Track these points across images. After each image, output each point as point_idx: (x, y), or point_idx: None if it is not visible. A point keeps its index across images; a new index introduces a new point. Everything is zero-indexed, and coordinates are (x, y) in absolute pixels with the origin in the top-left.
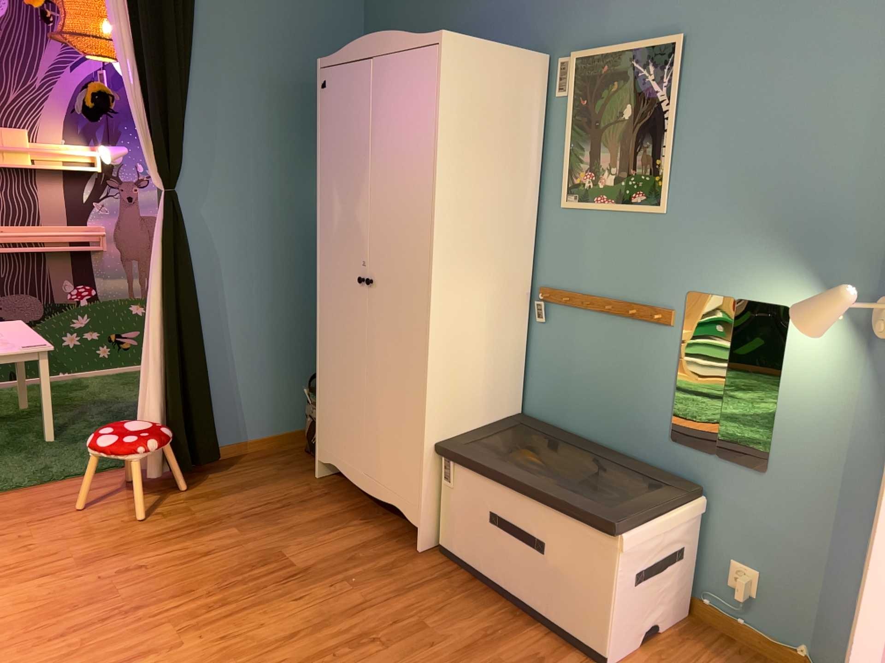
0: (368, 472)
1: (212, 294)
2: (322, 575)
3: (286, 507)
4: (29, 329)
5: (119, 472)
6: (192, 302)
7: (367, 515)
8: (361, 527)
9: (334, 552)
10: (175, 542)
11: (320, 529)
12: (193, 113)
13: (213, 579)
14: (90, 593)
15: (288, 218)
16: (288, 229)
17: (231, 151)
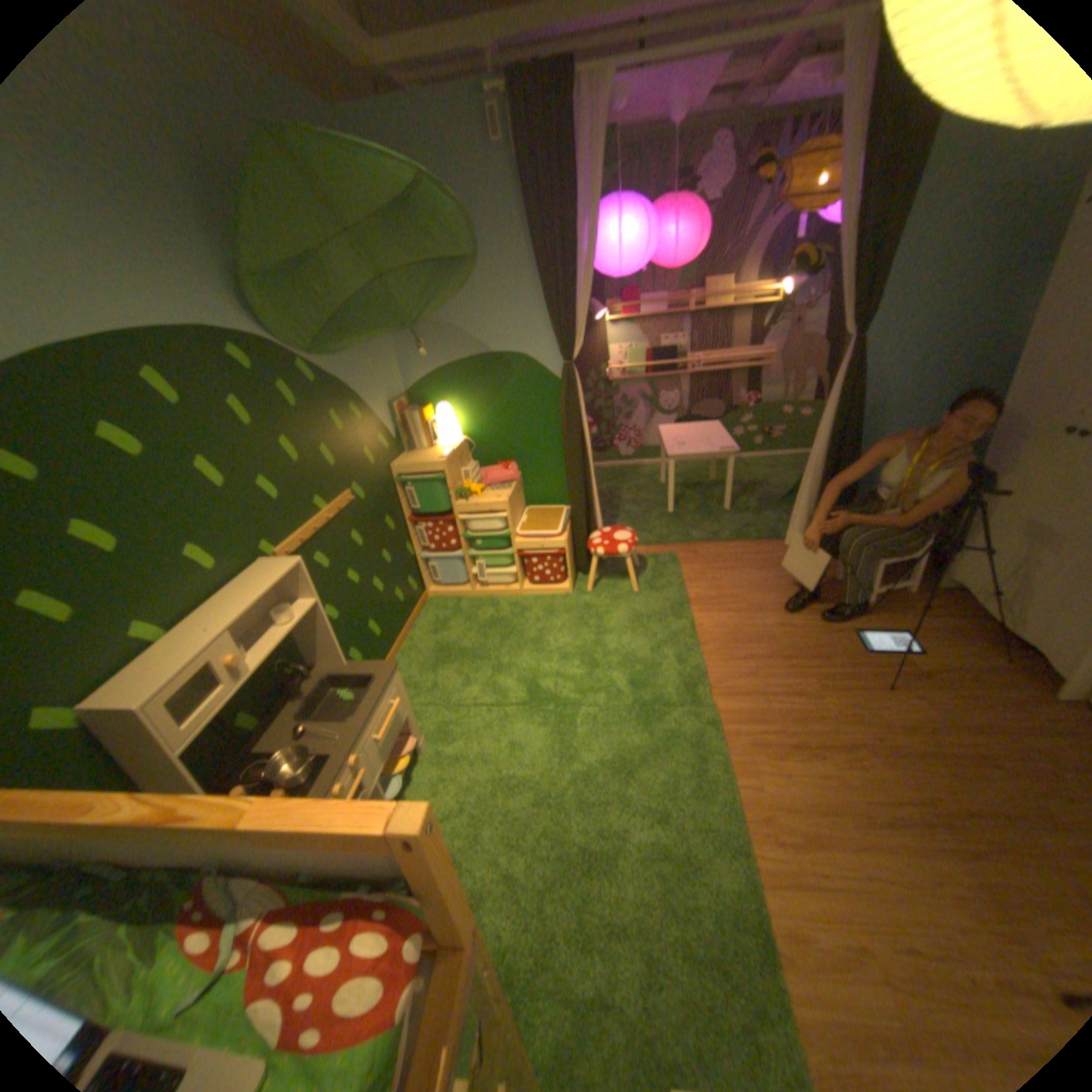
0: (1007, 607)
1: (872, 423)
2: (942, 685)
3: (907, 610)
4: (719, 433)
5: (770, 545)
6: (857, 432)
7: (994, 642)
8: (986, 652)
9: (956, 668)
10: (813, 614)
11: (942, 641)
12: (895, 257)
13: (845, 655)
14: (758, 635)
15: (971, 348)
16: (968, 358)
17: (925, 288)
